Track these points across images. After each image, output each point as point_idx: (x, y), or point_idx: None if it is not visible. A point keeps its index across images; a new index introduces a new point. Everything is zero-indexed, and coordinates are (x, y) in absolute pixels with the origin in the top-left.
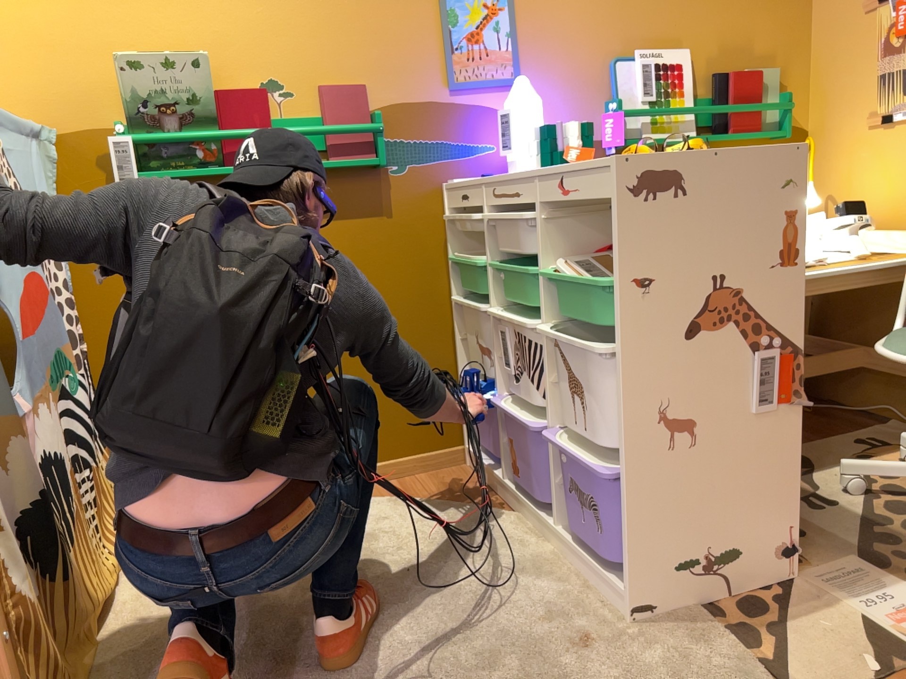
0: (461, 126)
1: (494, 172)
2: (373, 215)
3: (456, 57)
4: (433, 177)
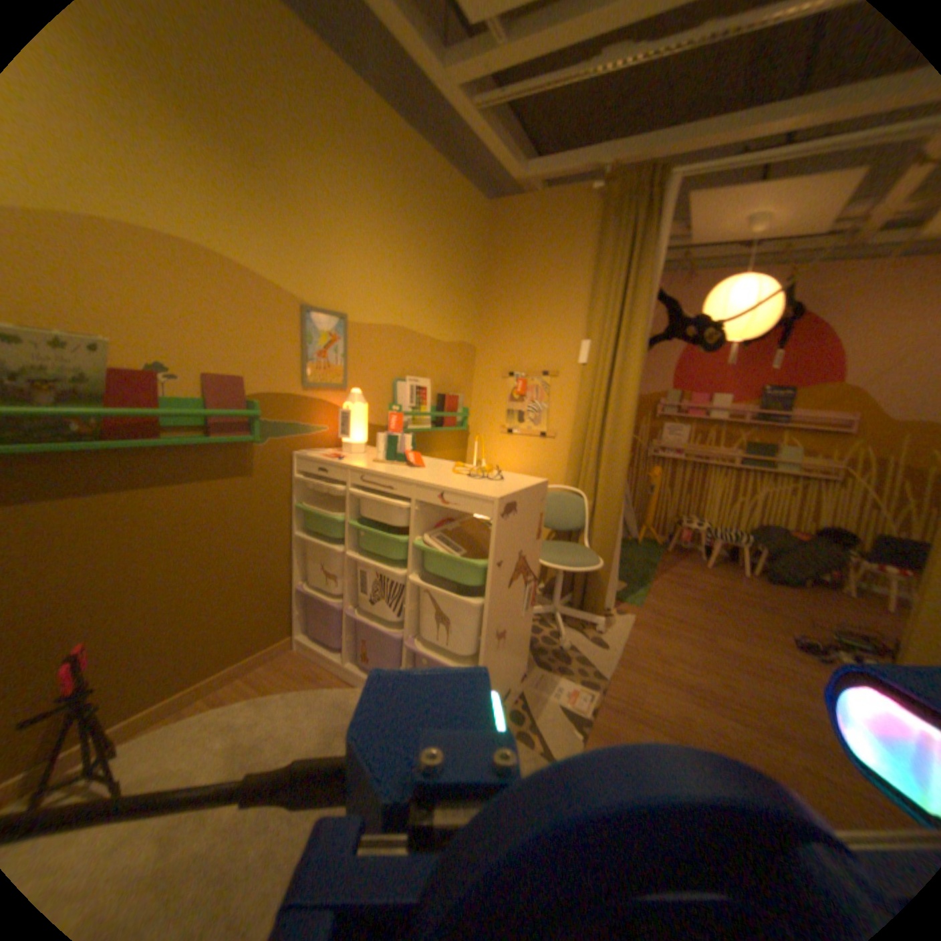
0: (308, 413)
1: (327, 446)
2: (239, 478)
3: (310, 366)
4: (287, 449)
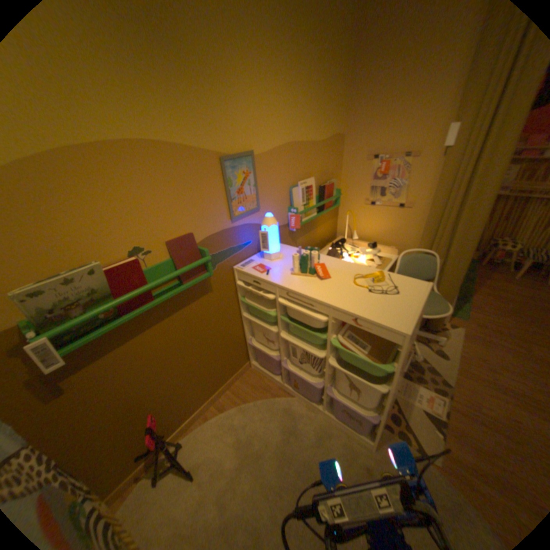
0: (238, 236)
1: (252, 253)
2: (205, 295)
3: (234, 203)
4: (229, 265)
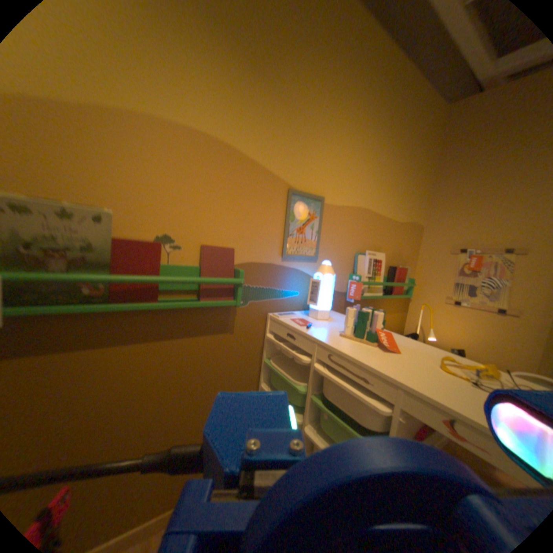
0: (285, 279)
1: (297, 308)
2: (223, 334)
3: (291, 239)
4: (264, 309)
